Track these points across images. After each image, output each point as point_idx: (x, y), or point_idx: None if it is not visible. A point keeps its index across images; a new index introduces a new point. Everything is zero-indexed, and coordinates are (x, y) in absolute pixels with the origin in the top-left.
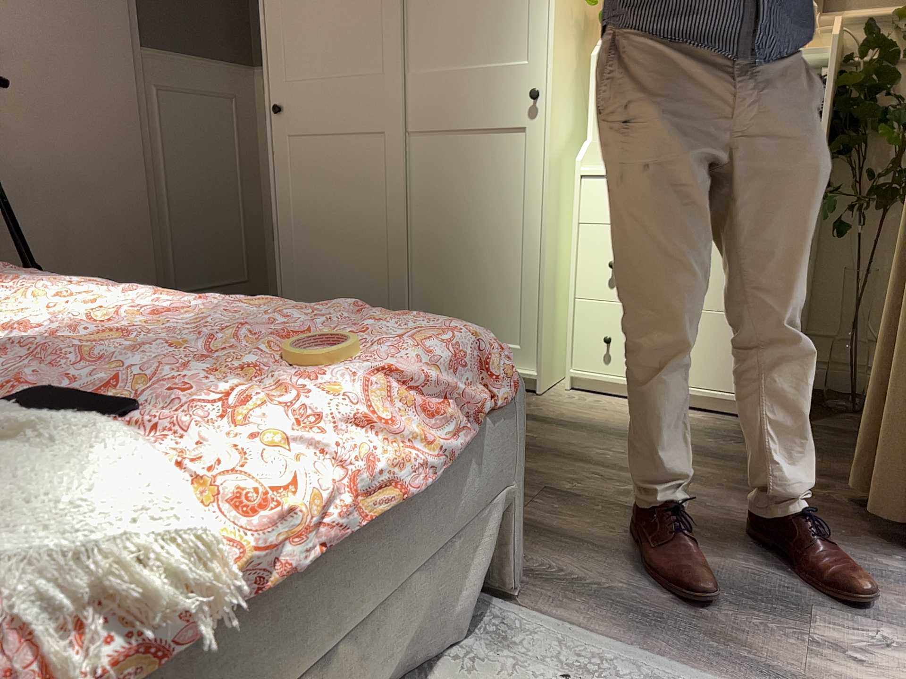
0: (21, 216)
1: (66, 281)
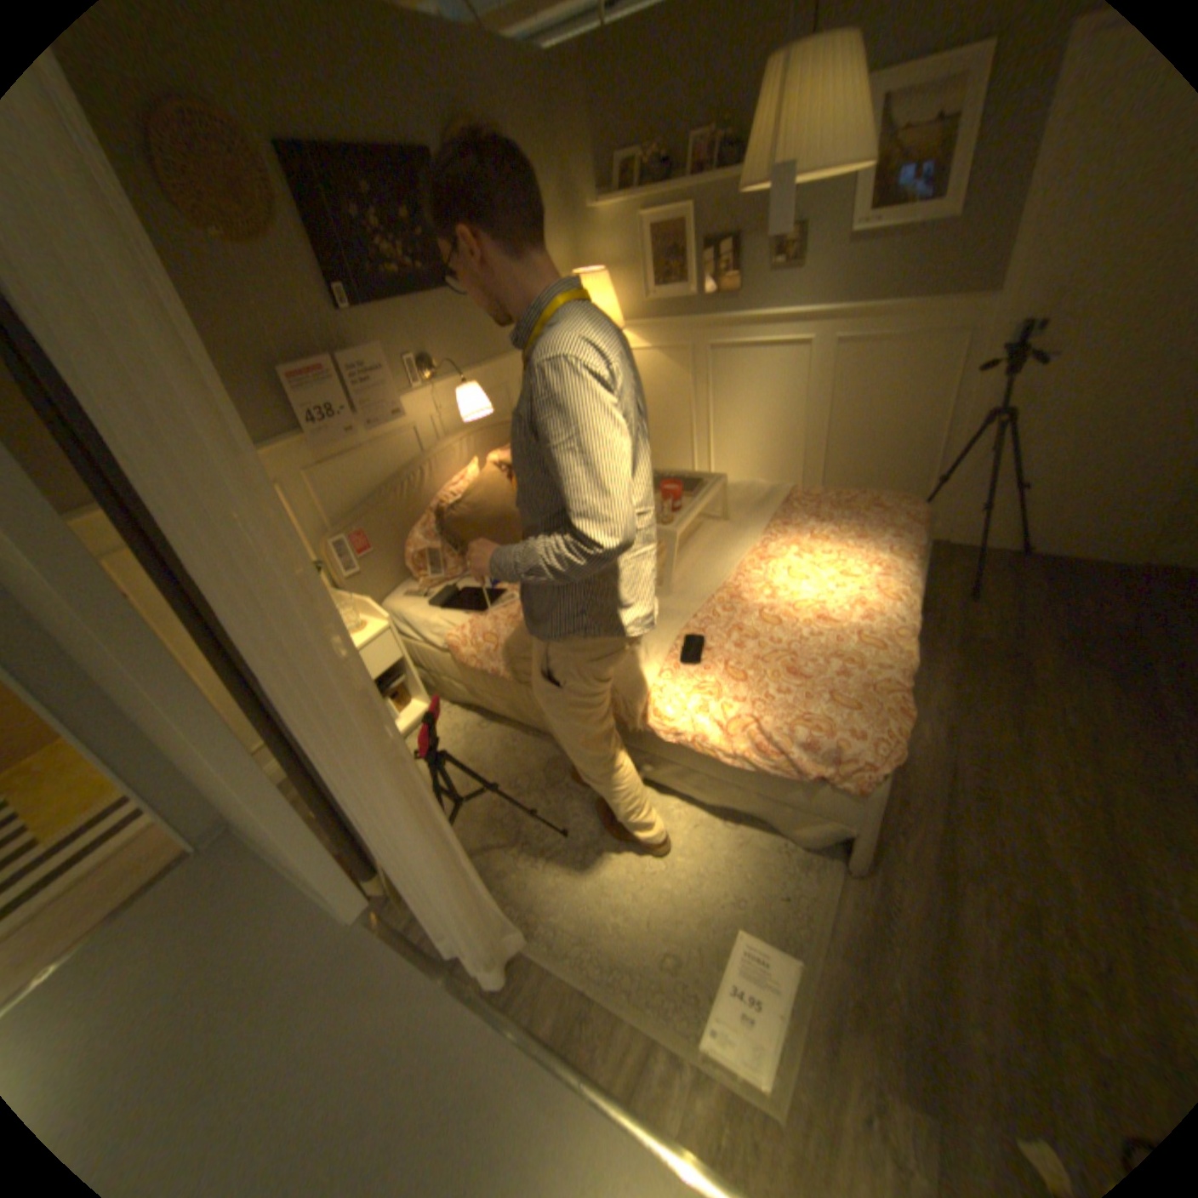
0: (1045, 442)
1: (886, 555)
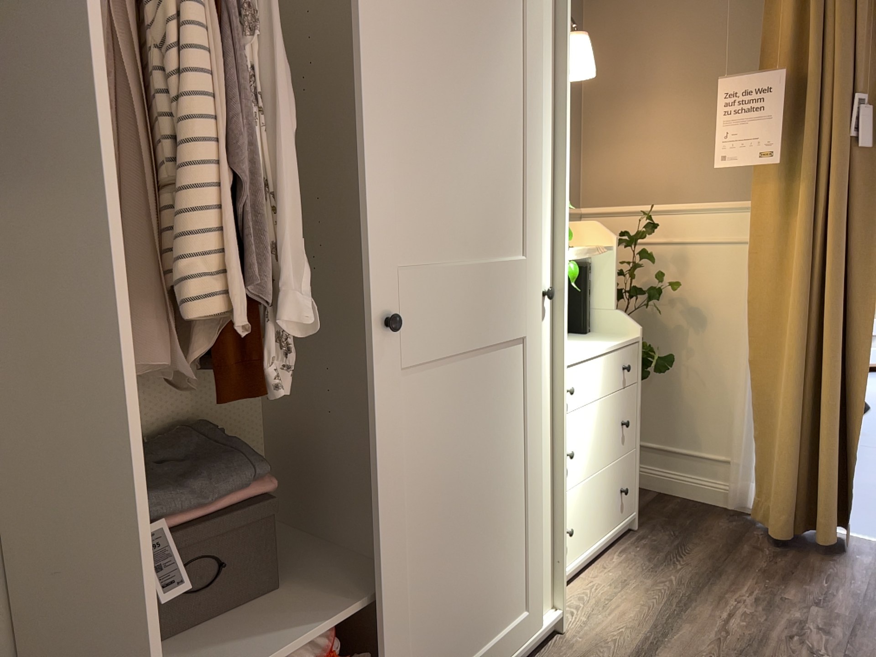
0: None
1: None
